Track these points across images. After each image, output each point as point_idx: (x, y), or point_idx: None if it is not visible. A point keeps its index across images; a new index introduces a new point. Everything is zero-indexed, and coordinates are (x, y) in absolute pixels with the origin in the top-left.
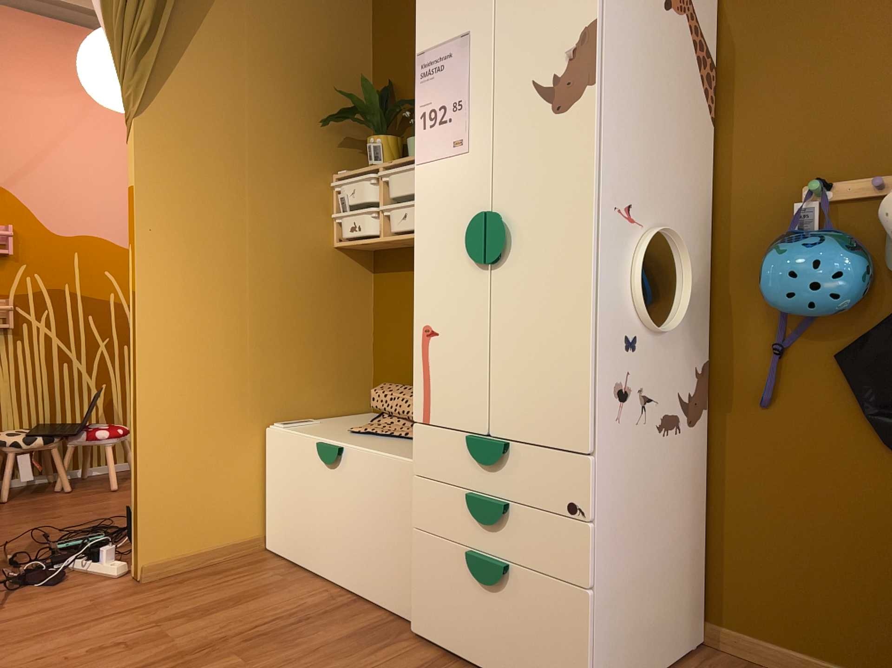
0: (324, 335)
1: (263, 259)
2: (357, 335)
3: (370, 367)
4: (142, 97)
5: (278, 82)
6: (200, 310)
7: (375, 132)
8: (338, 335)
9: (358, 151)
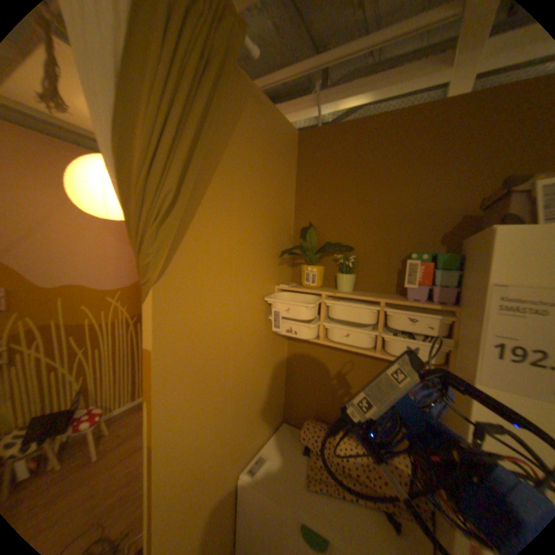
0: (268, 392)
1: (241, 363)
2: (281, 380)
3: (285, 395)
4: (163, 266)
5: (253, 228)
6: (203, 427)
7: (308, 260)
8: (274, 386)
9: (287, 265)
